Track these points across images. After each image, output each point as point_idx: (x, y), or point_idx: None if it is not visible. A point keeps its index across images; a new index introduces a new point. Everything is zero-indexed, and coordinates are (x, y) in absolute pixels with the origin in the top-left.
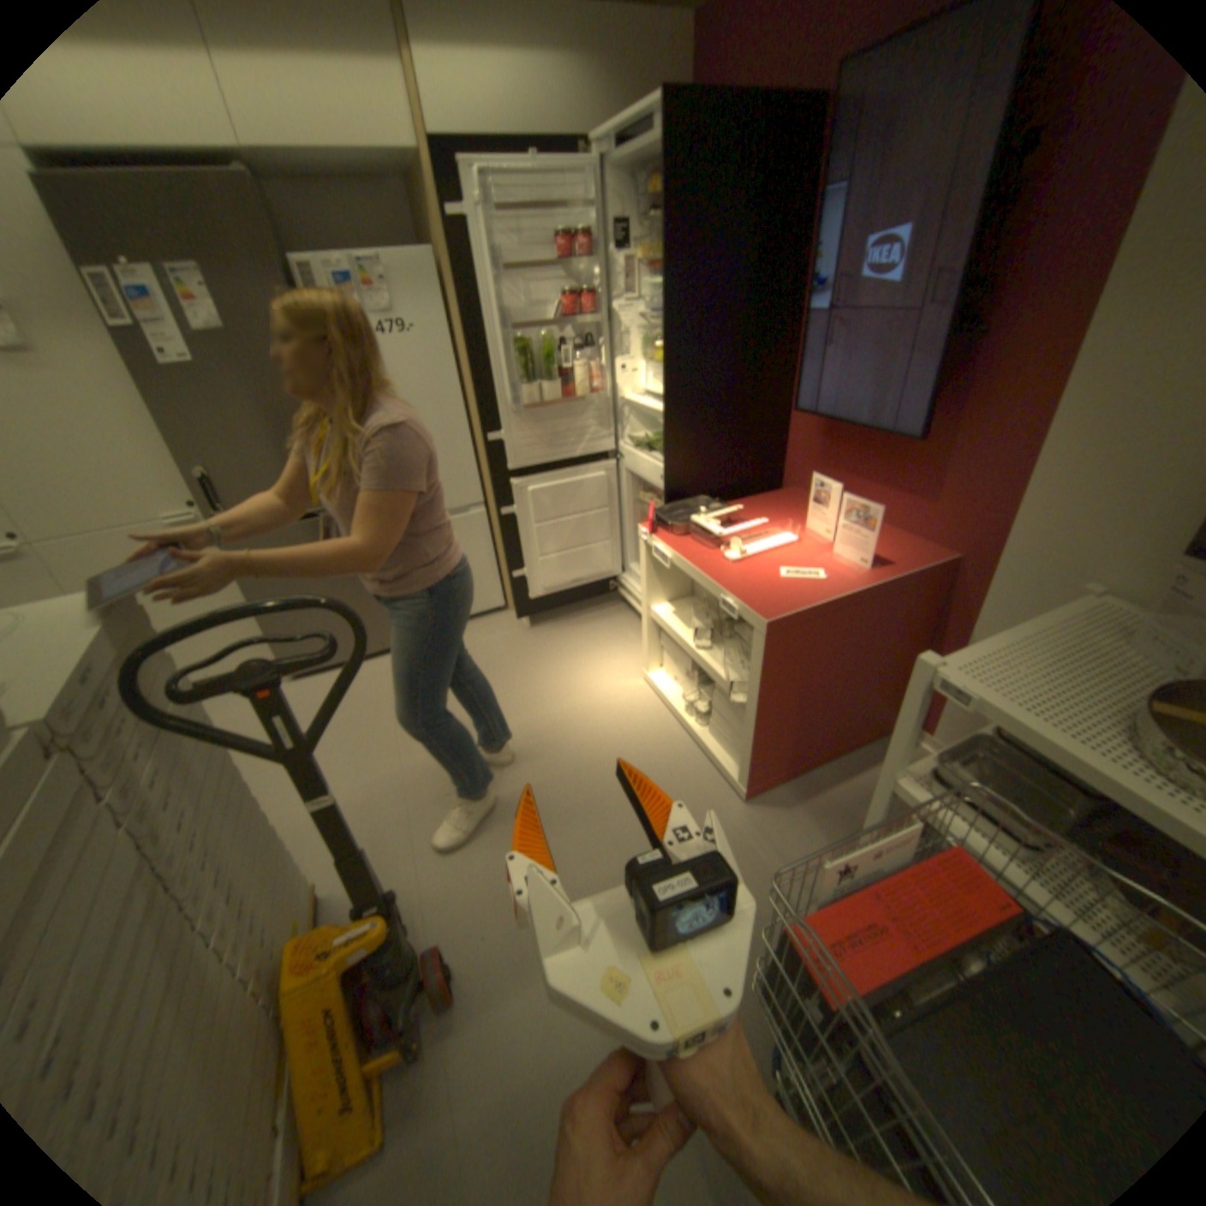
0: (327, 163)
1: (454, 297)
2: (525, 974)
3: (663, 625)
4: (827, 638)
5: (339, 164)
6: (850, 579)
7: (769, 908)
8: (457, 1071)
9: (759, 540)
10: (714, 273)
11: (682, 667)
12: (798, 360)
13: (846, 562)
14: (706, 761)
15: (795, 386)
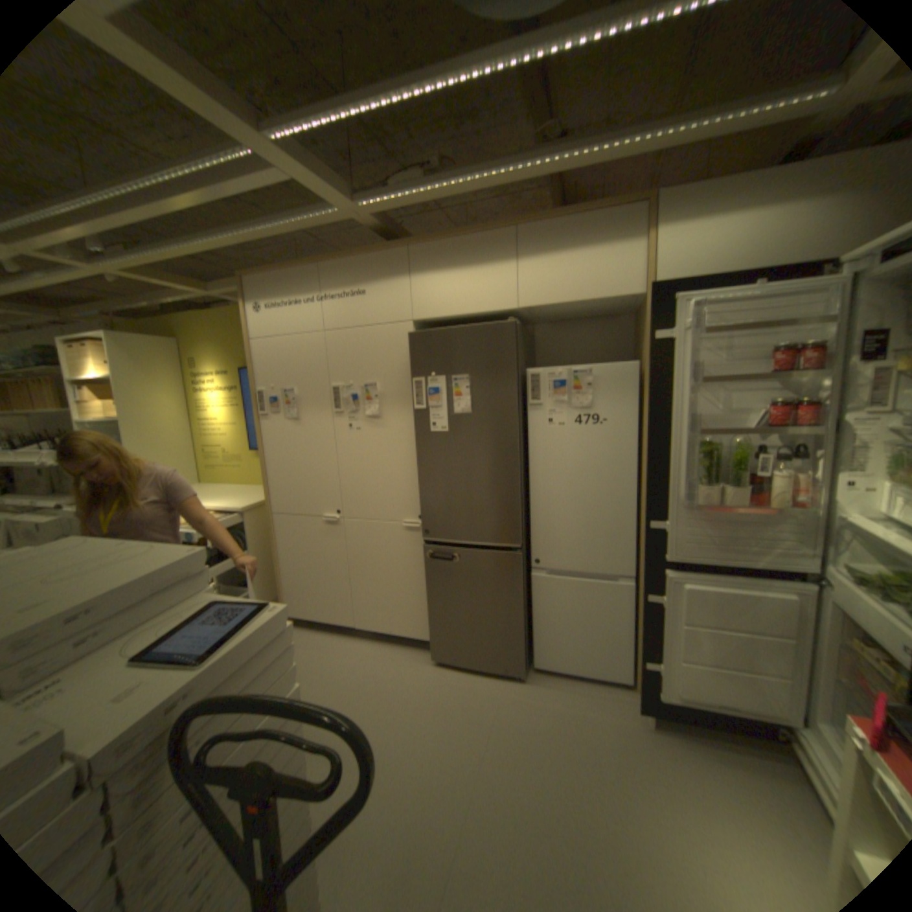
0: (575, 311)
1: (649, 399)
2: None
3: None
4: None
5: (583, 310)
6: None
7: None
8: None
9: None
10: None
11: None
12: None
13: None
14: None
15: None
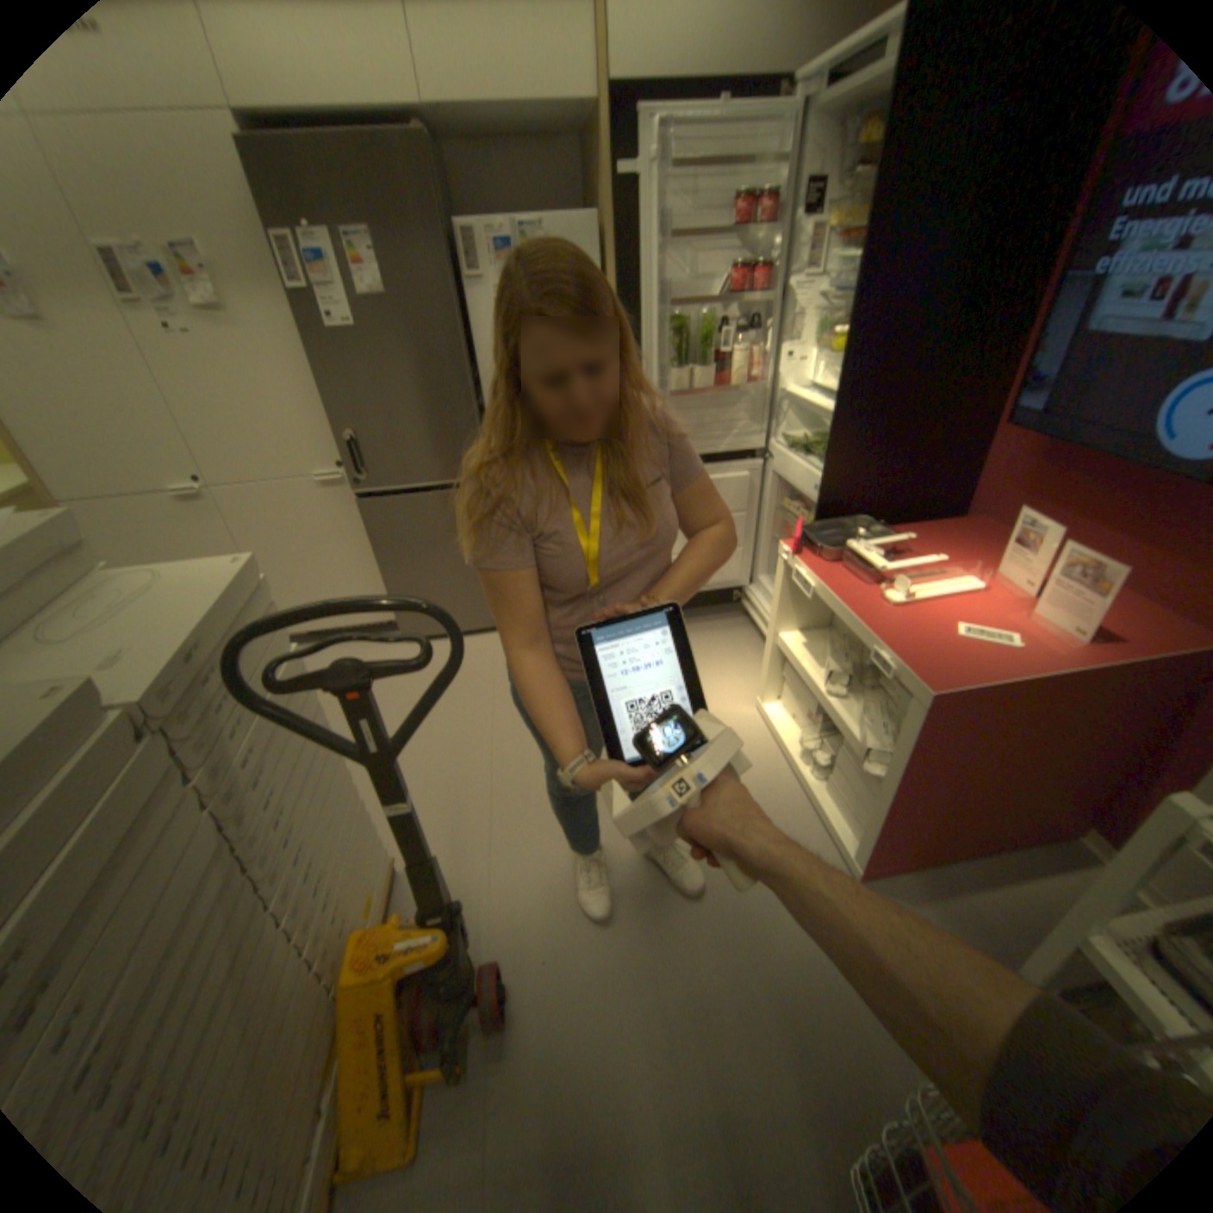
0: (502, 120)
1: (611, 267)
2: (580, 1017)
3: (790, 657)
4: (1007, 718)
5: (514, 121)
6: (1057, 652)
7: (873, 1026)
8: (497, 1104)
9: (930, 579)
10: (928, 244)
11: (806, 707)
12: (1022, 358)
13: (1052, 627)
14: (817, 821)
15: (1010, 391)
